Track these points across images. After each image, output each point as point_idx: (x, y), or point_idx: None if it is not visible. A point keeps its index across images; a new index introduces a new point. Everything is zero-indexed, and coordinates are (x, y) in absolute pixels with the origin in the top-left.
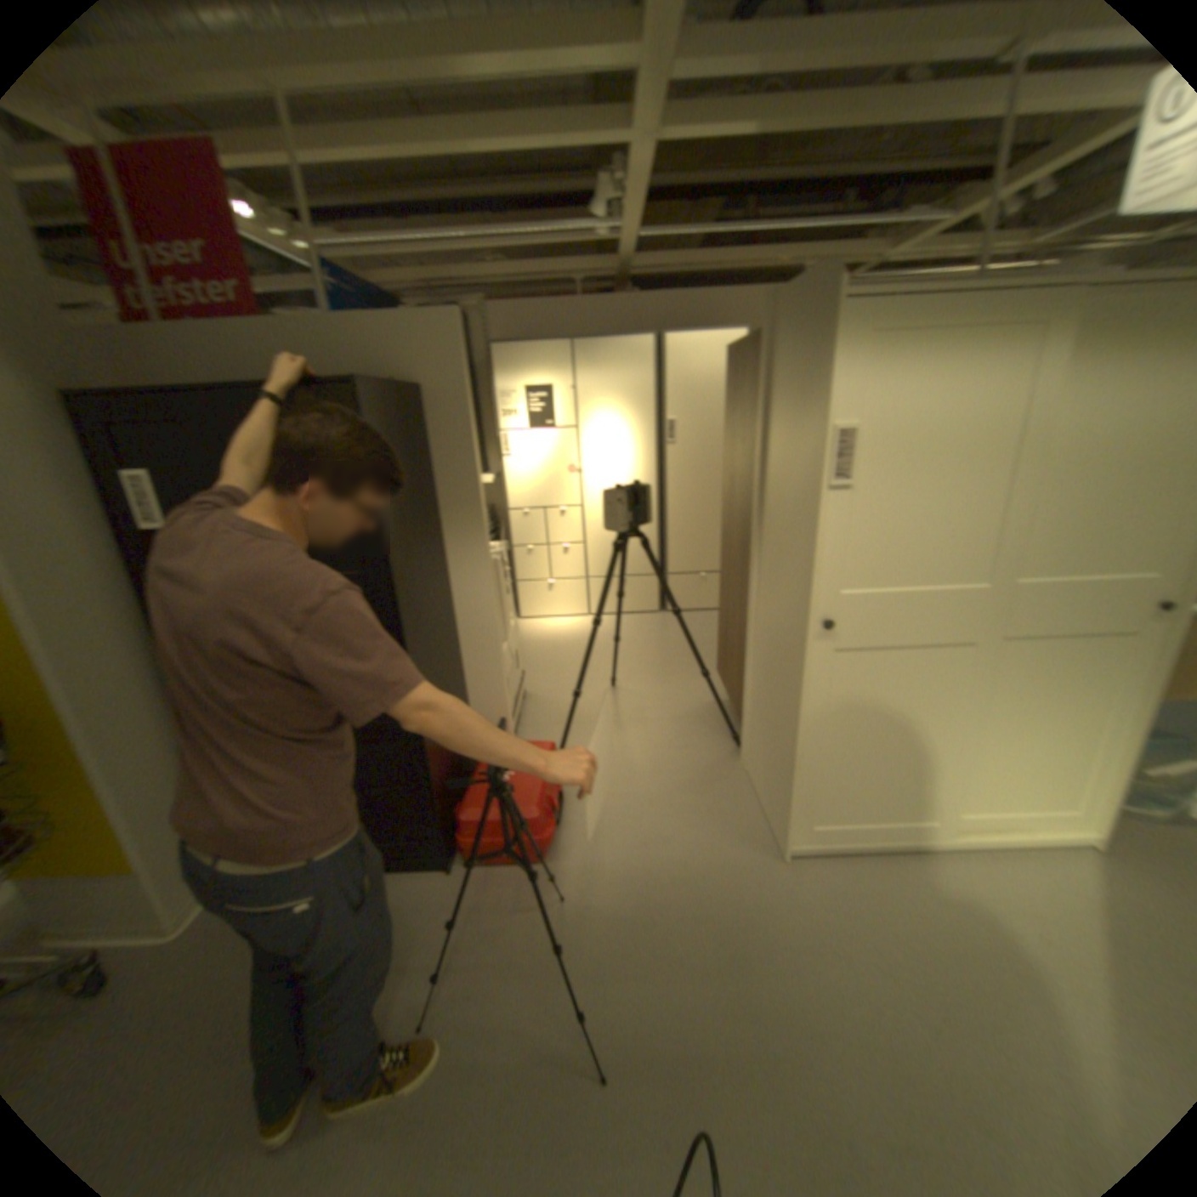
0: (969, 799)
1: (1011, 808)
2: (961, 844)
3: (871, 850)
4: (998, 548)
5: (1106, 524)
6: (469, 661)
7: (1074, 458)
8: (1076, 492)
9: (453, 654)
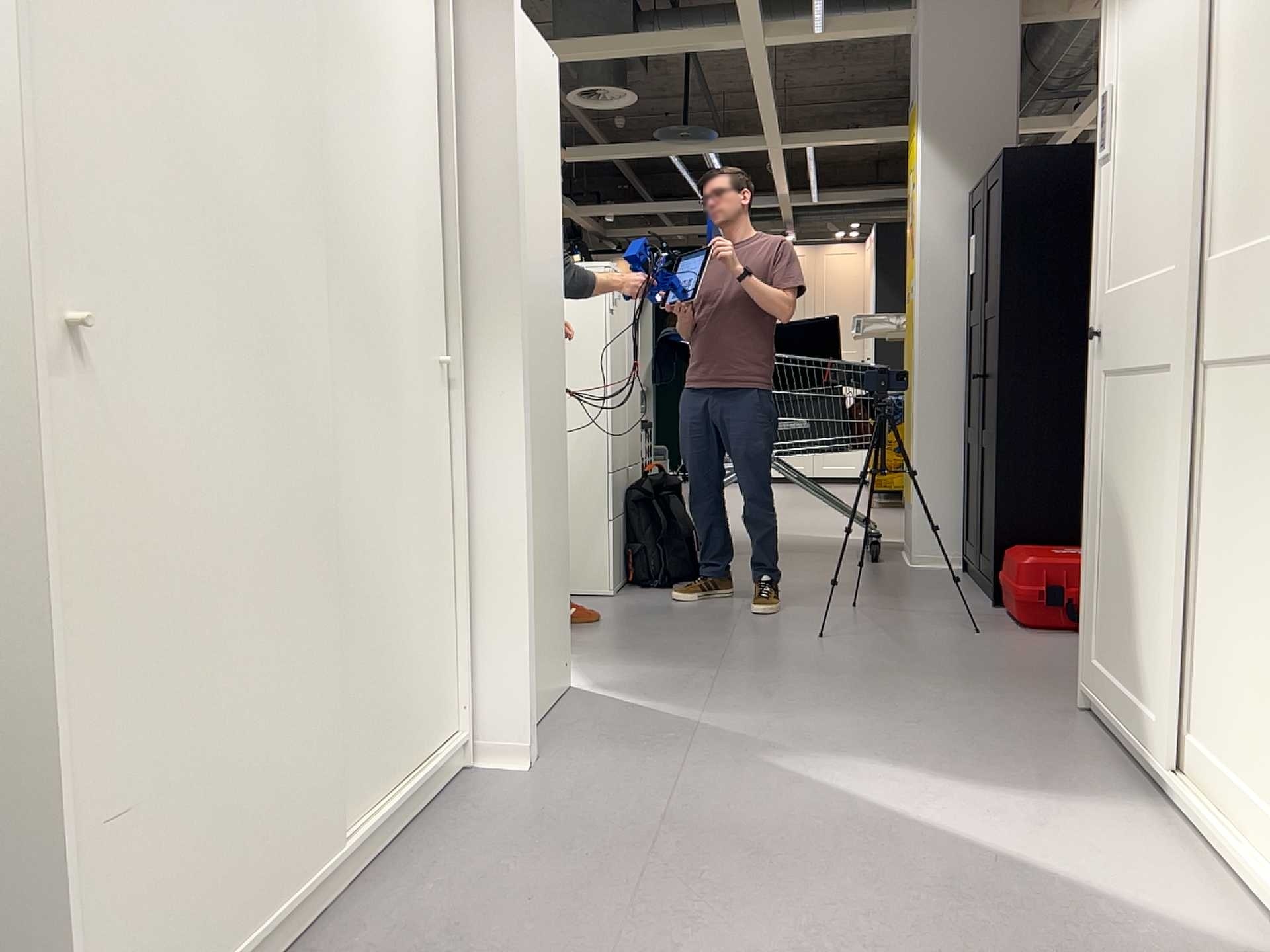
0: (1186, 688)
1: (1219, 741)
2: (1165, 773)
3: (1108, 719)
4: (1171, 207)
5: (1263, 136)
6: None
7: (1230, 44)
8: (1236, 96)
9: None
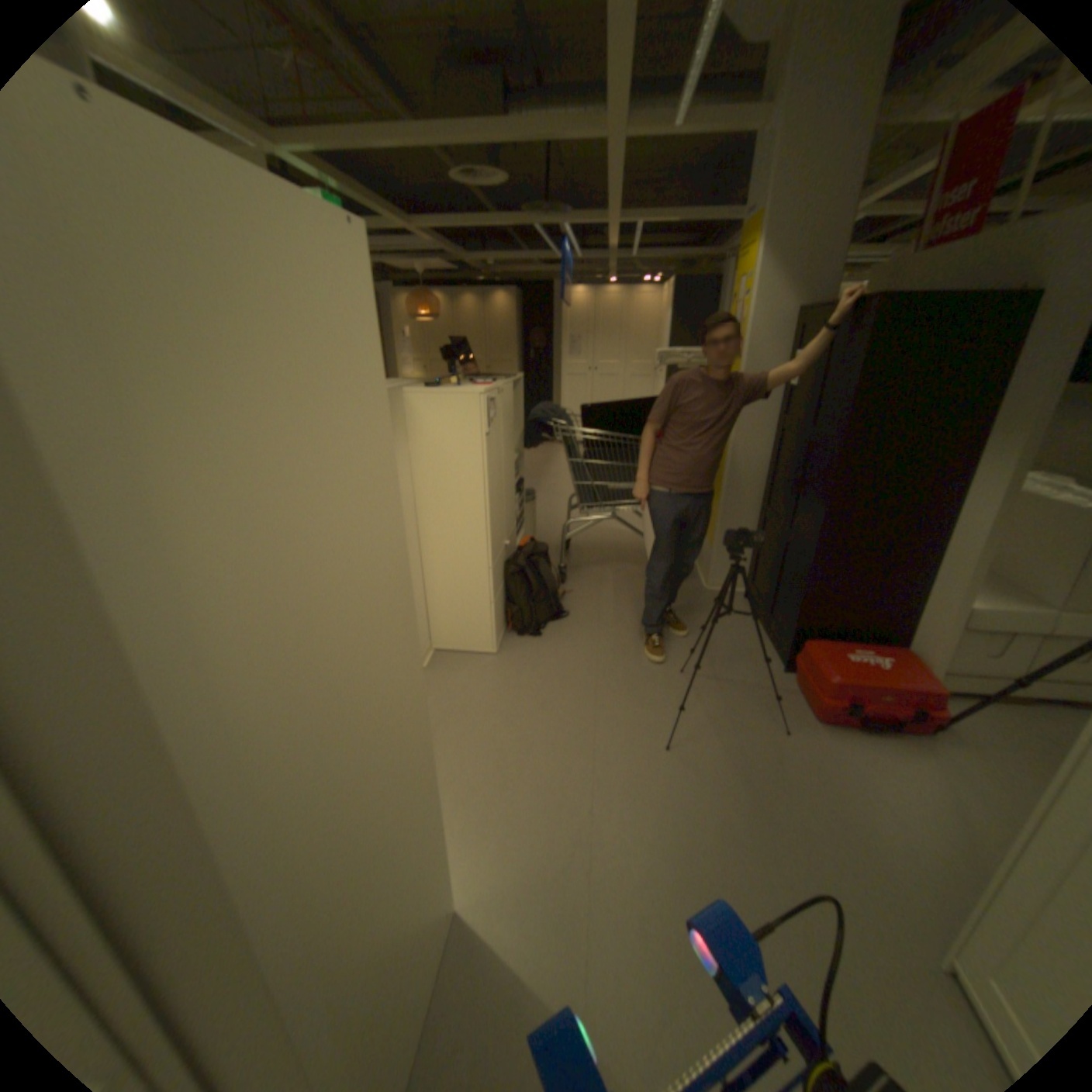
0: None
1: None
2: None
3: None
4: None
5: None
6: (945, 573)
7: None
8: None
9: (916, 550)
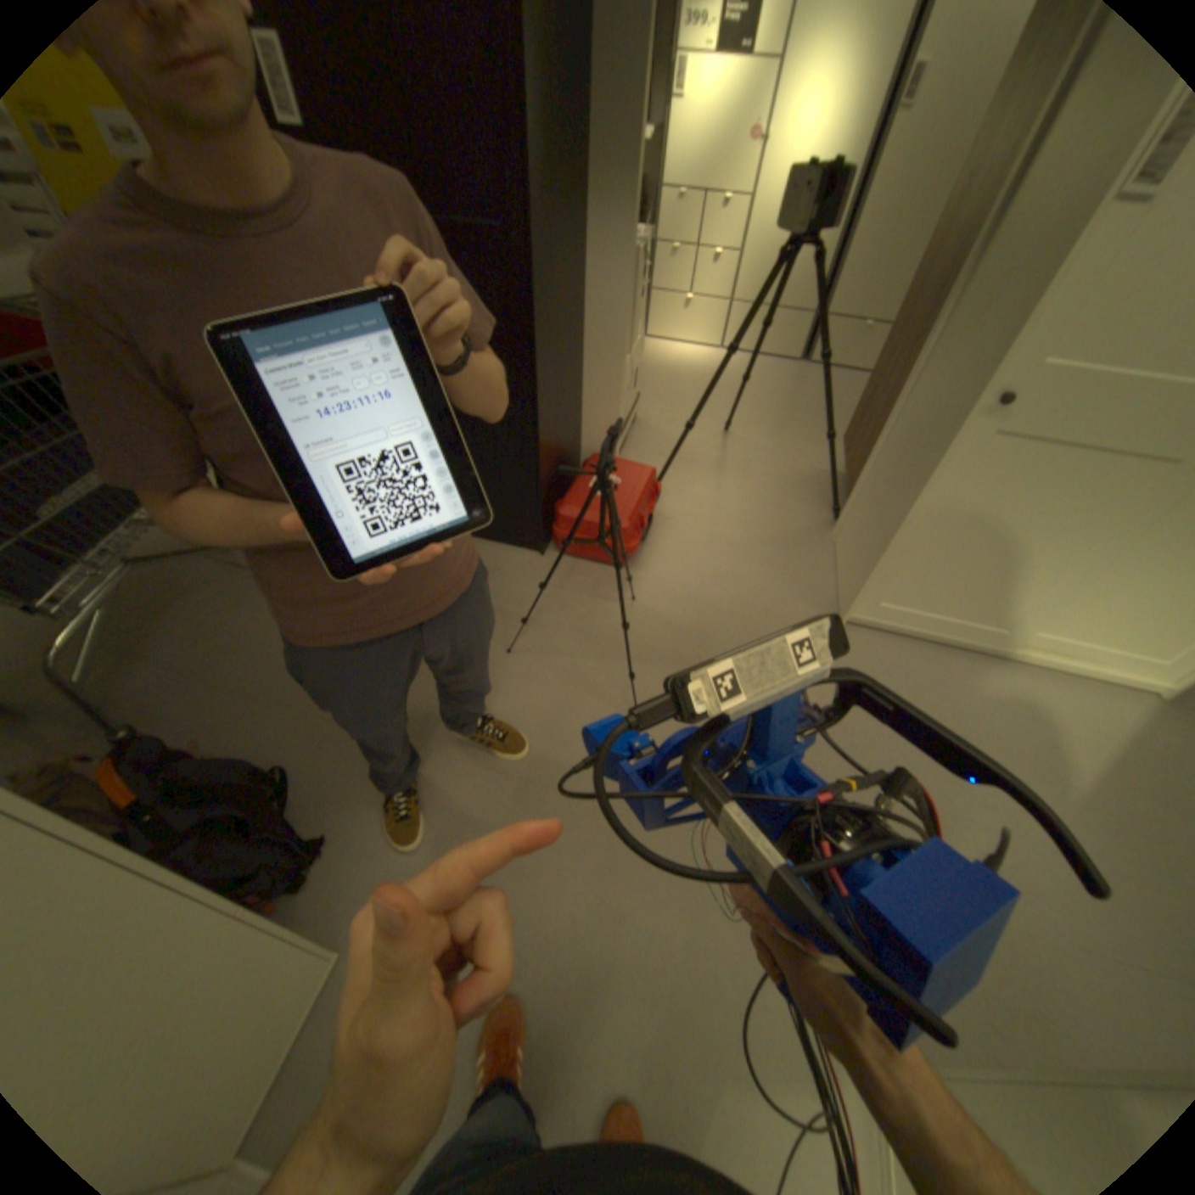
0: (1059, 619)
1: (1098, 639)
2: (1023, 654)
3: (929, 636)
4: None
5: None
6: (589, 364)
7: None
8: None
9: (575, 352)
